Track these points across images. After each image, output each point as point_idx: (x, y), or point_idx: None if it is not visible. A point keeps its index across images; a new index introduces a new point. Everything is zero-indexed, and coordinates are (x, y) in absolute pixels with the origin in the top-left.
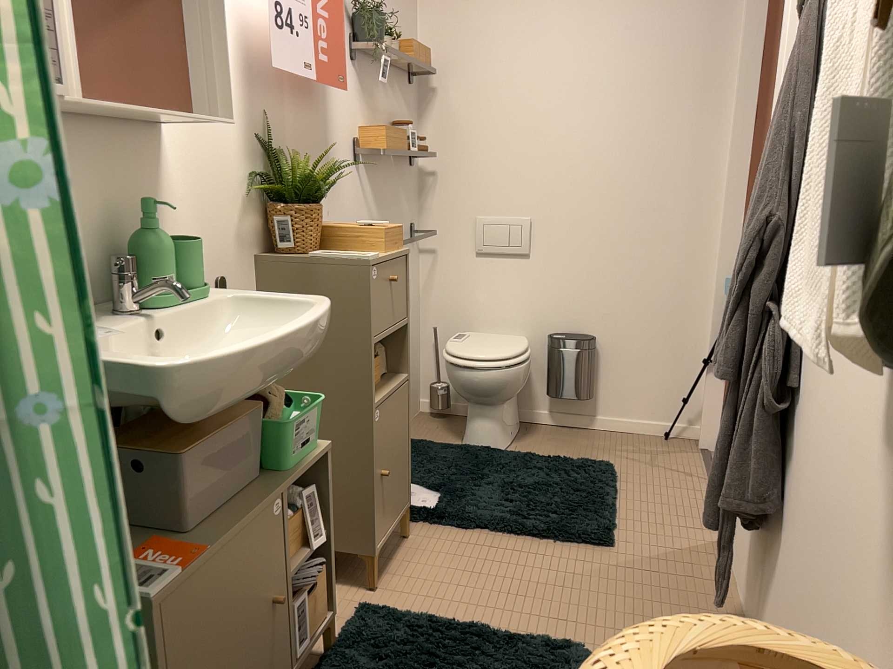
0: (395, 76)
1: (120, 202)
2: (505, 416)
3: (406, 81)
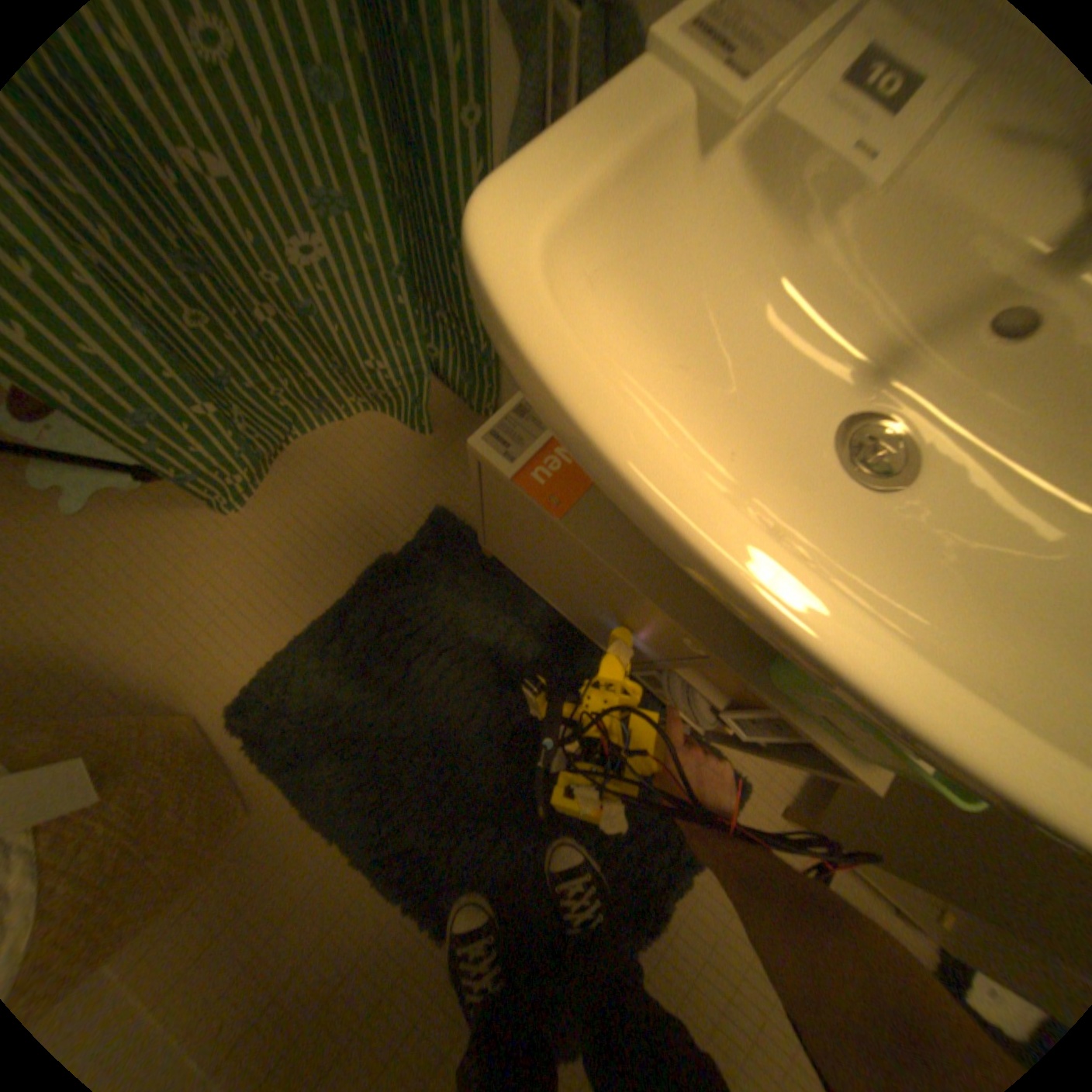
0: None
1: None
2: None
3: None
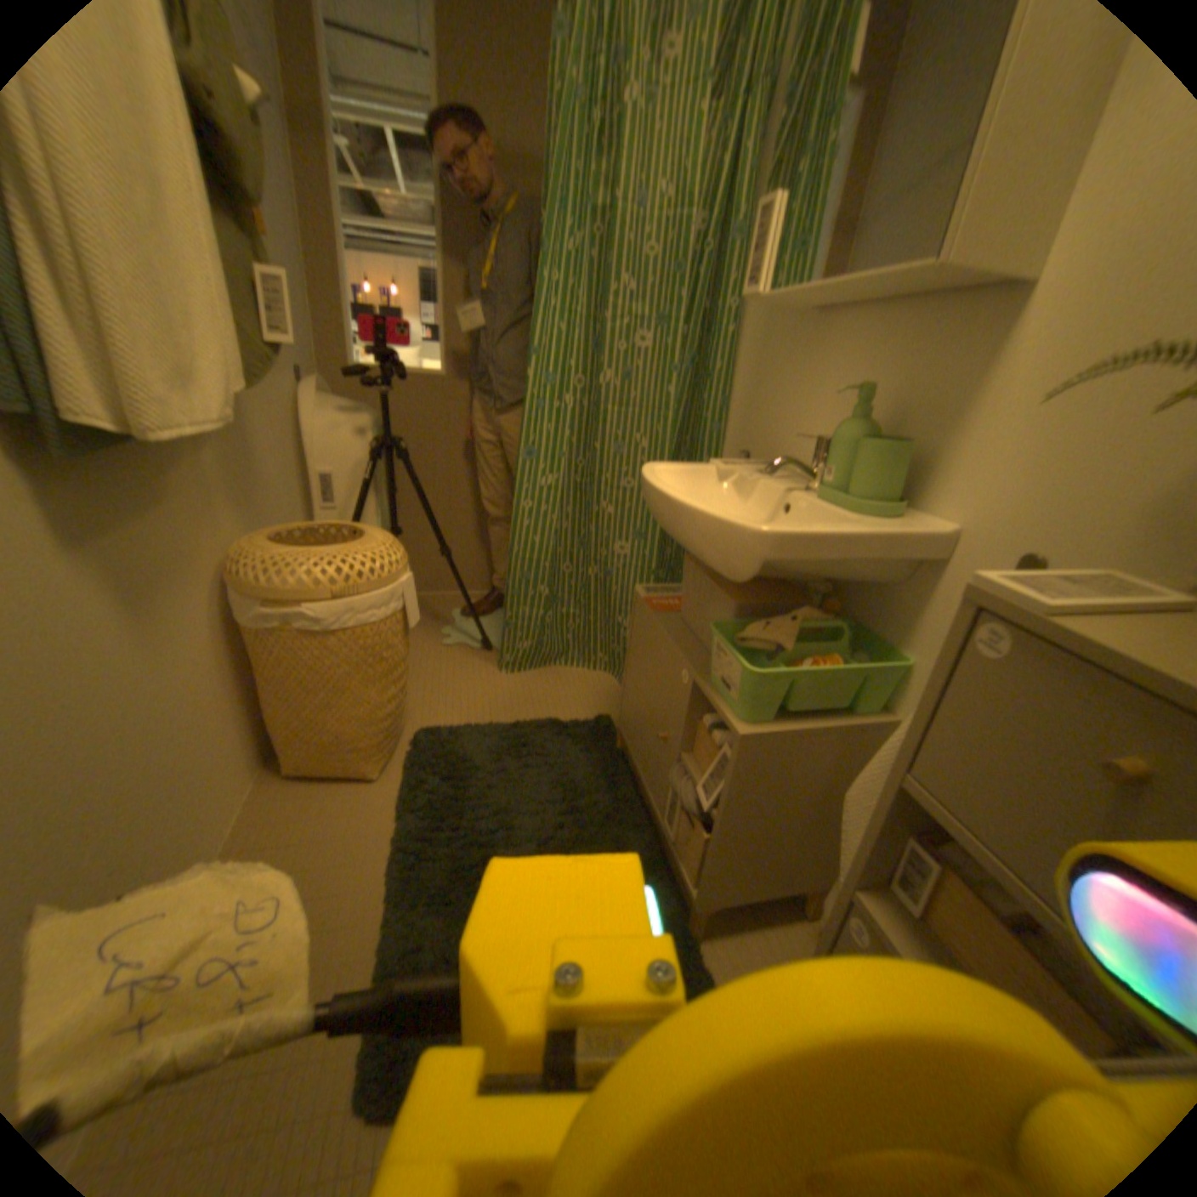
0: None
1: (913, 394)
2: None
3: None
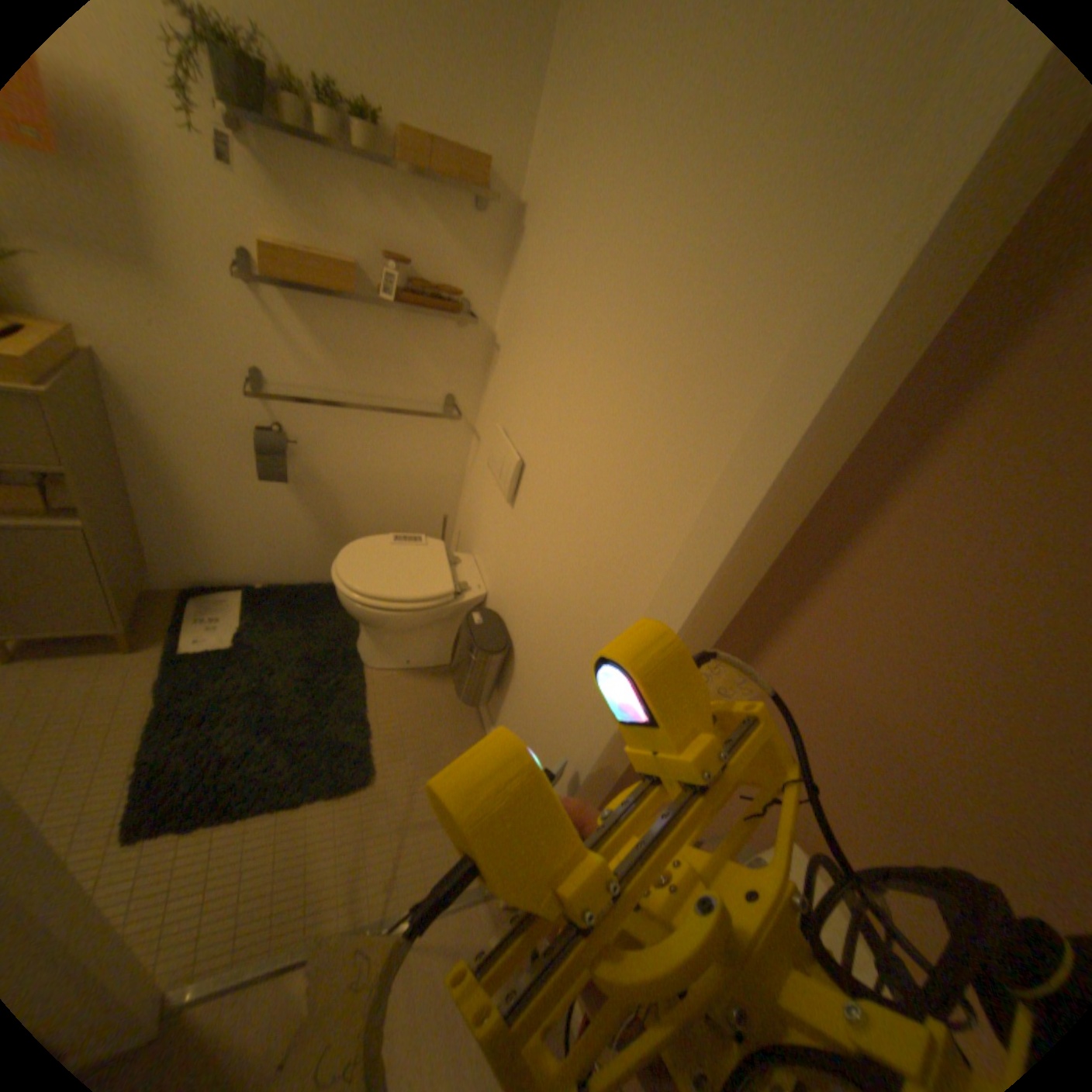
0: (418, 182)
1: None
2: (390, 641)
3: (468, 199)
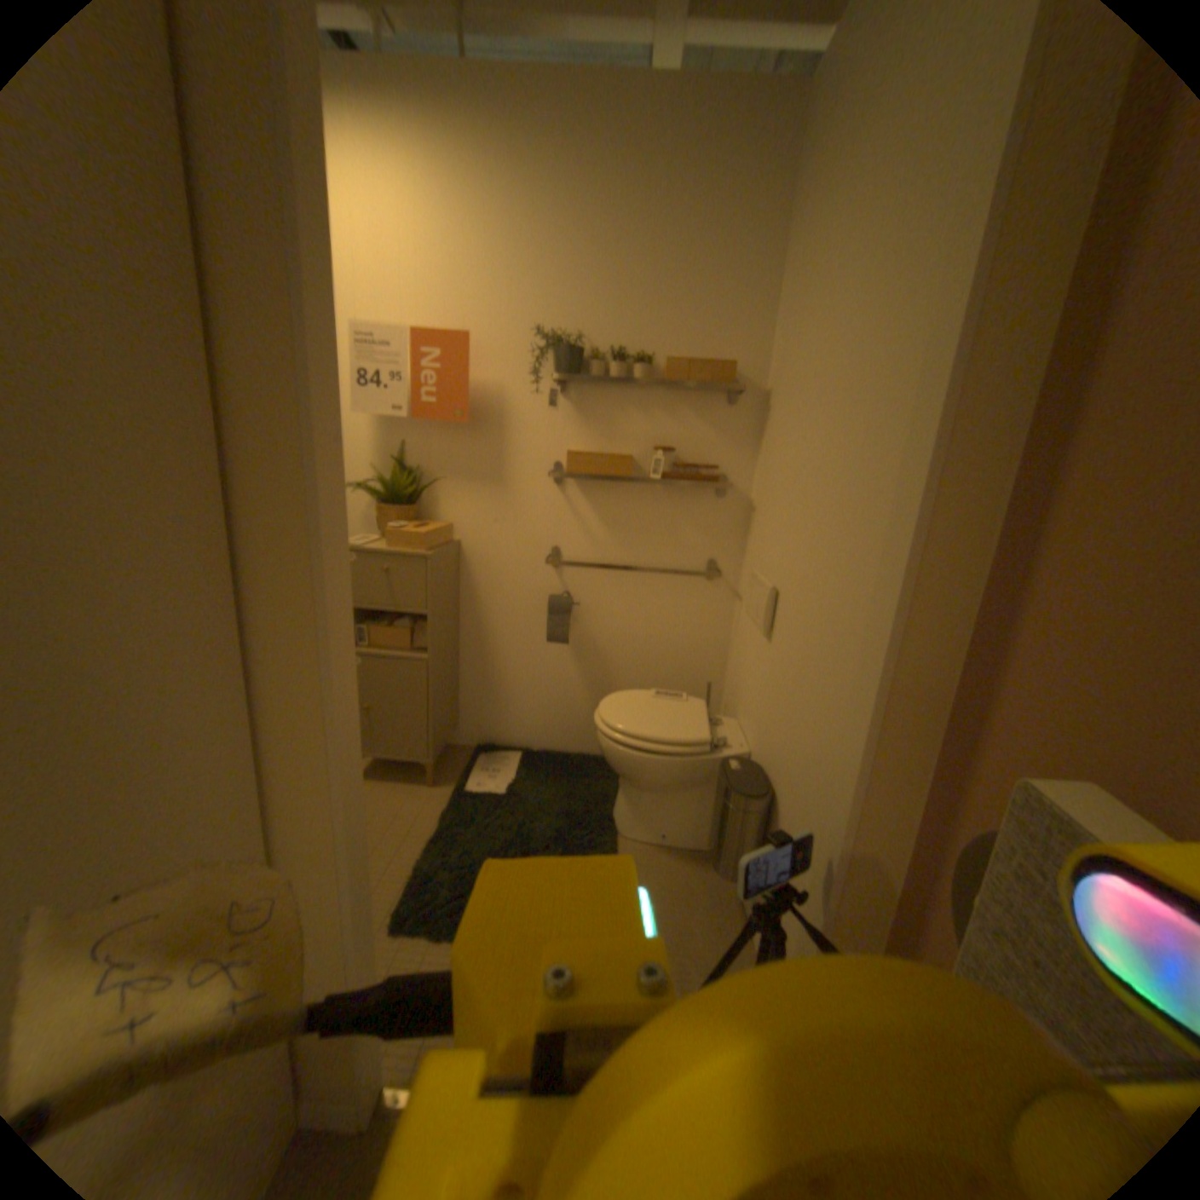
0: (682, 391)
1: None
2: (647, 803)
3: (723, 394)
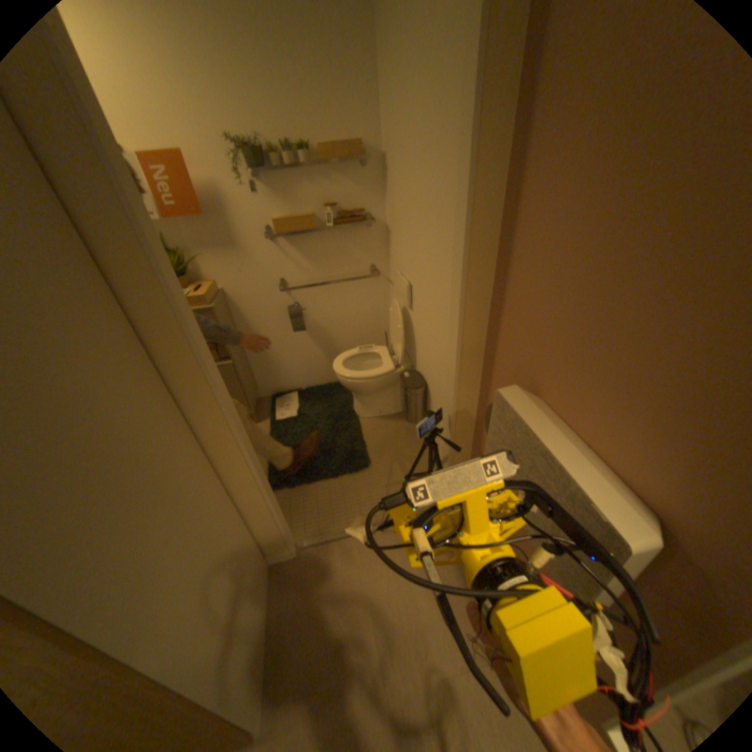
0: (331, 166)
1: None
2: (368, 402)
3: (356, 164)
